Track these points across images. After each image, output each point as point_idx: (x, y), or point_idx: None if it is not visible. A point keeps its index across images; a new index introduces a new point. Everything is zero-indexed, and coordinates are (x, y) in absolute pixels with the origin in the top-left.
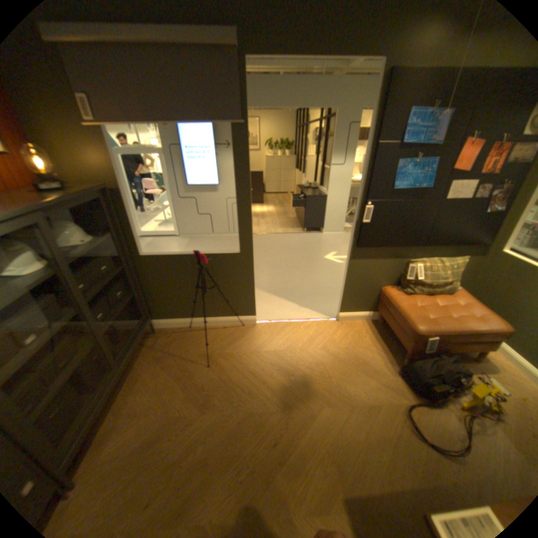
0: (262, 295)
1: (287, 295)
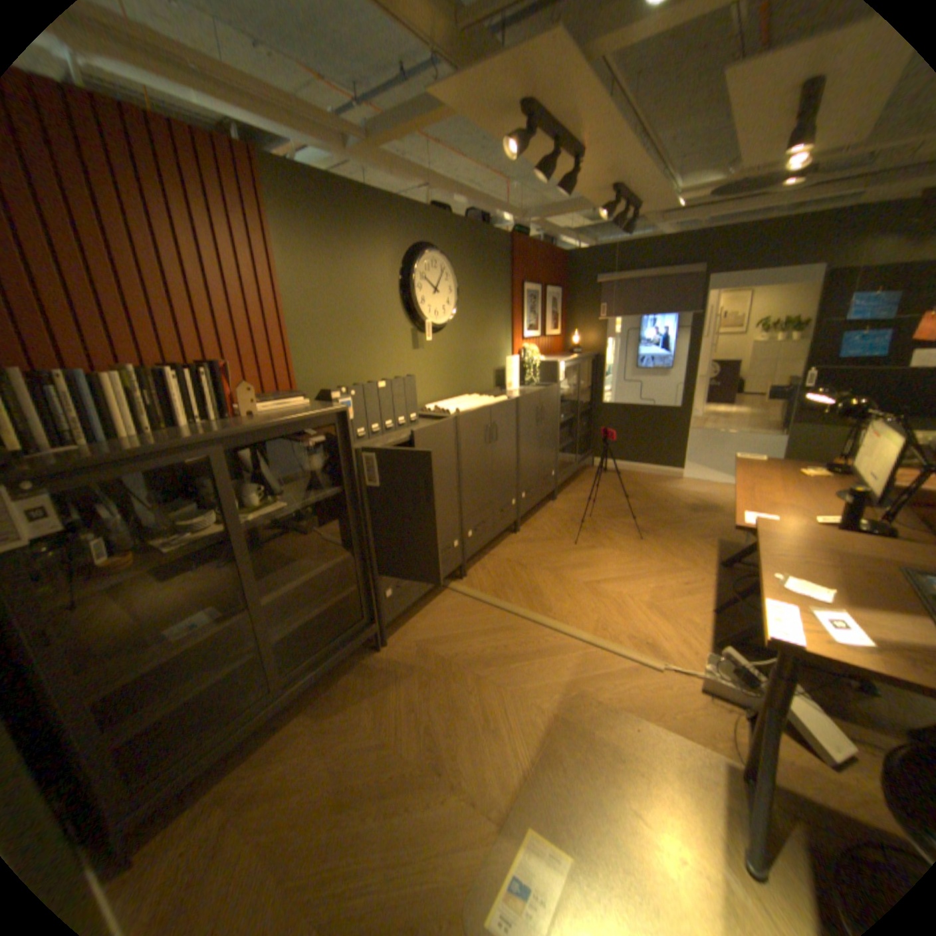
0: (696, 466)
1: (725, 471)
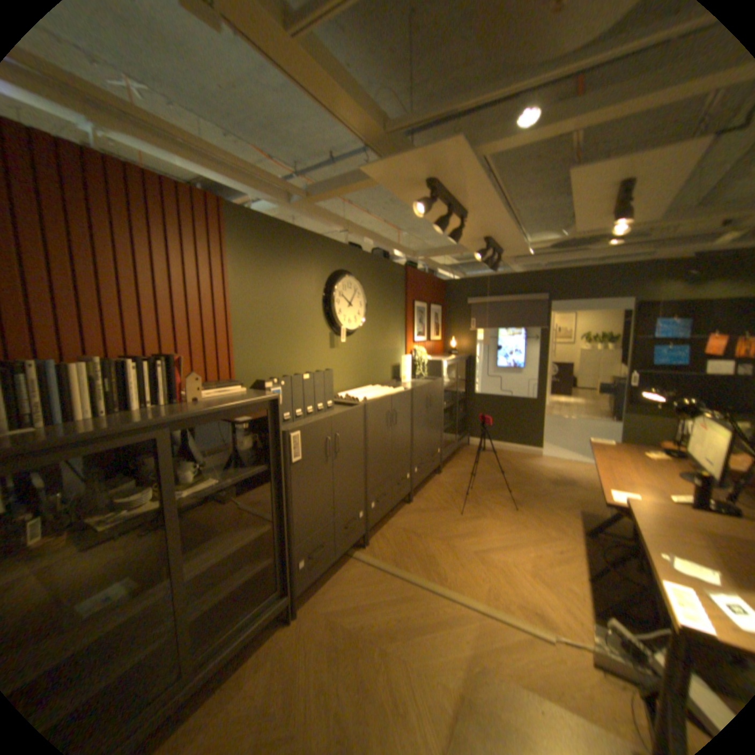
0: (551, 446)
1: (575, 450)
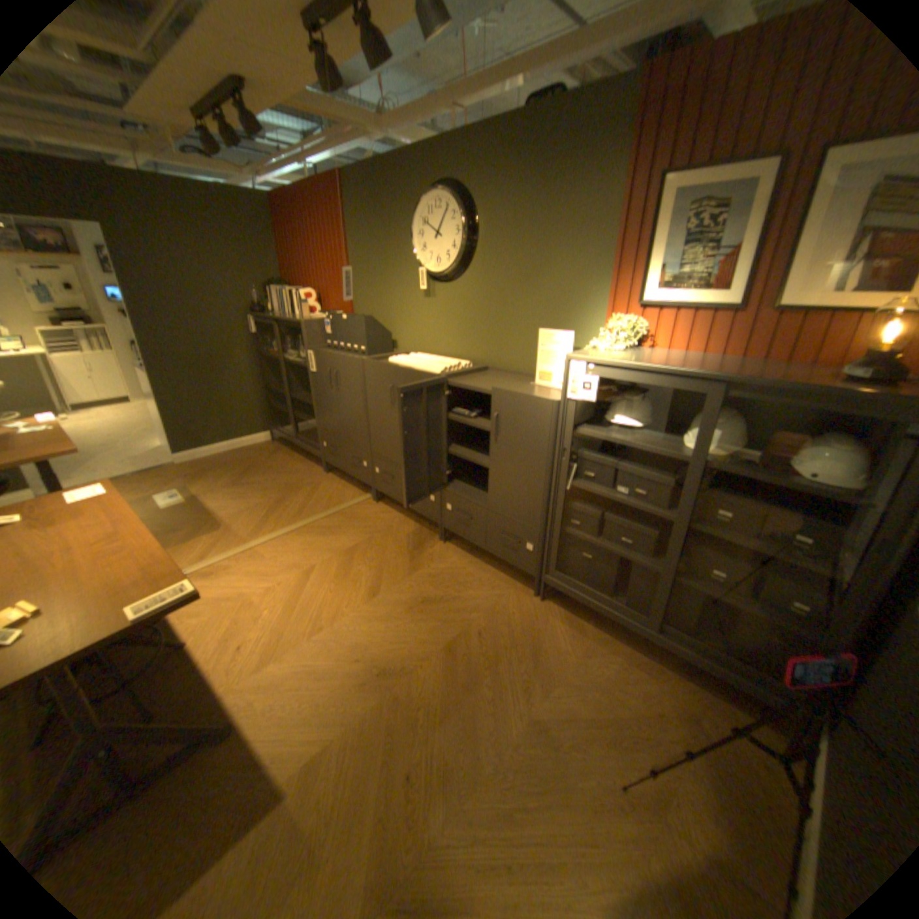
0: None
1: None
